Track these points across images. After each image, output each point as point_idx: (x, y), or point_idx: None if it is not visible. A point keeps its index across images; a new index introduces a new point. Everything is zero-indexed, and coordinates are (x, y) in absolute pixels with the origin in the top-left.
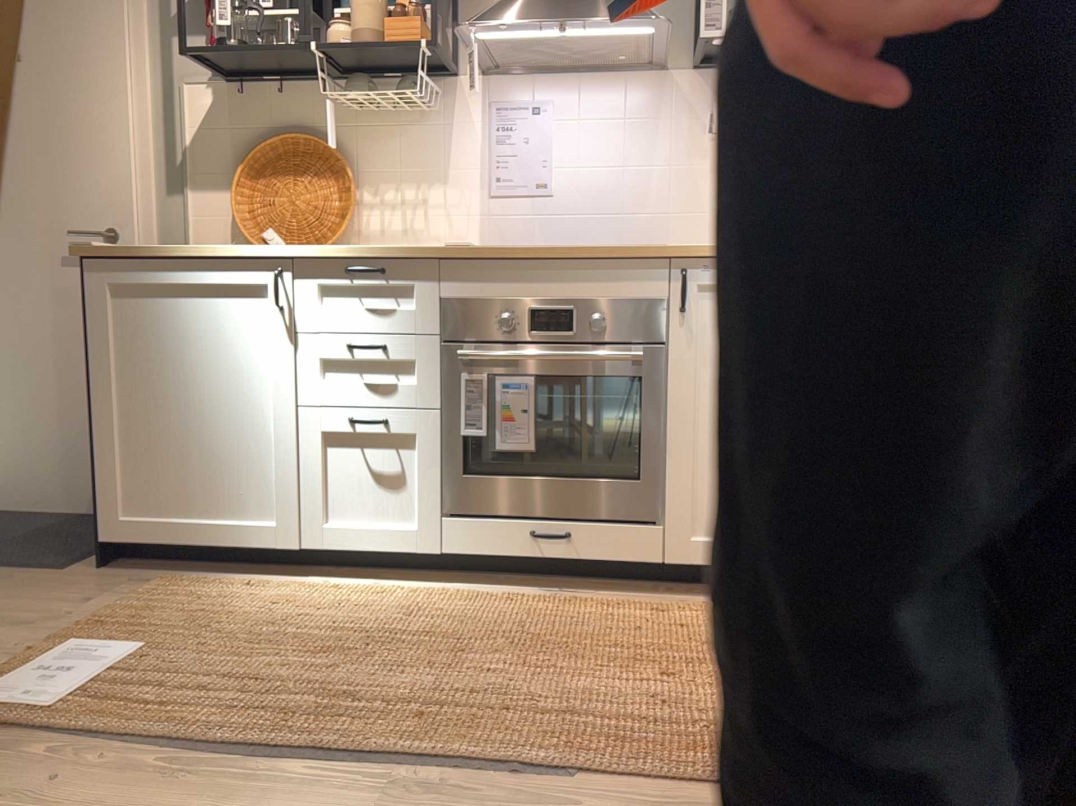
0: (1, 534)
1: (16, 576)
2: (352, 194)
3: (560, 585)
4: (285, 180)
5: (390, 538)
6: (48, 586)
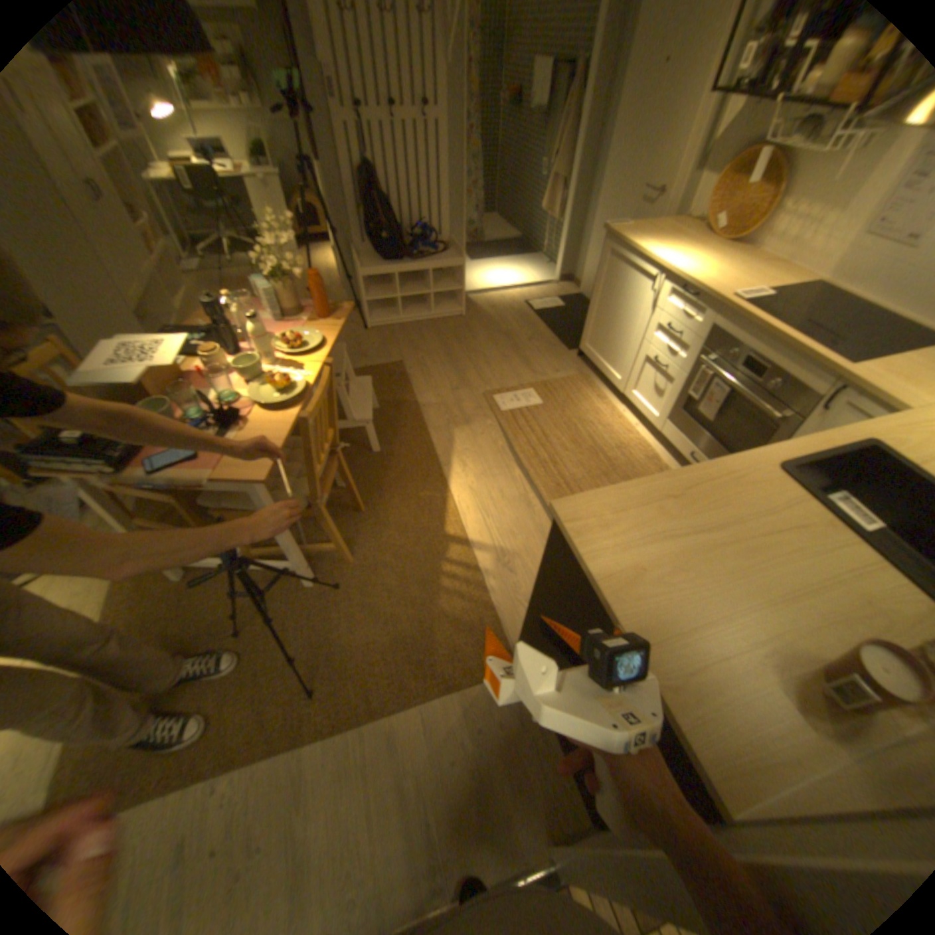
0: (575, 319)
1: (556, 346)
2: (772, 205)
3: None
4: (747, 181)
5: (648, 412)
6: (557, 356)
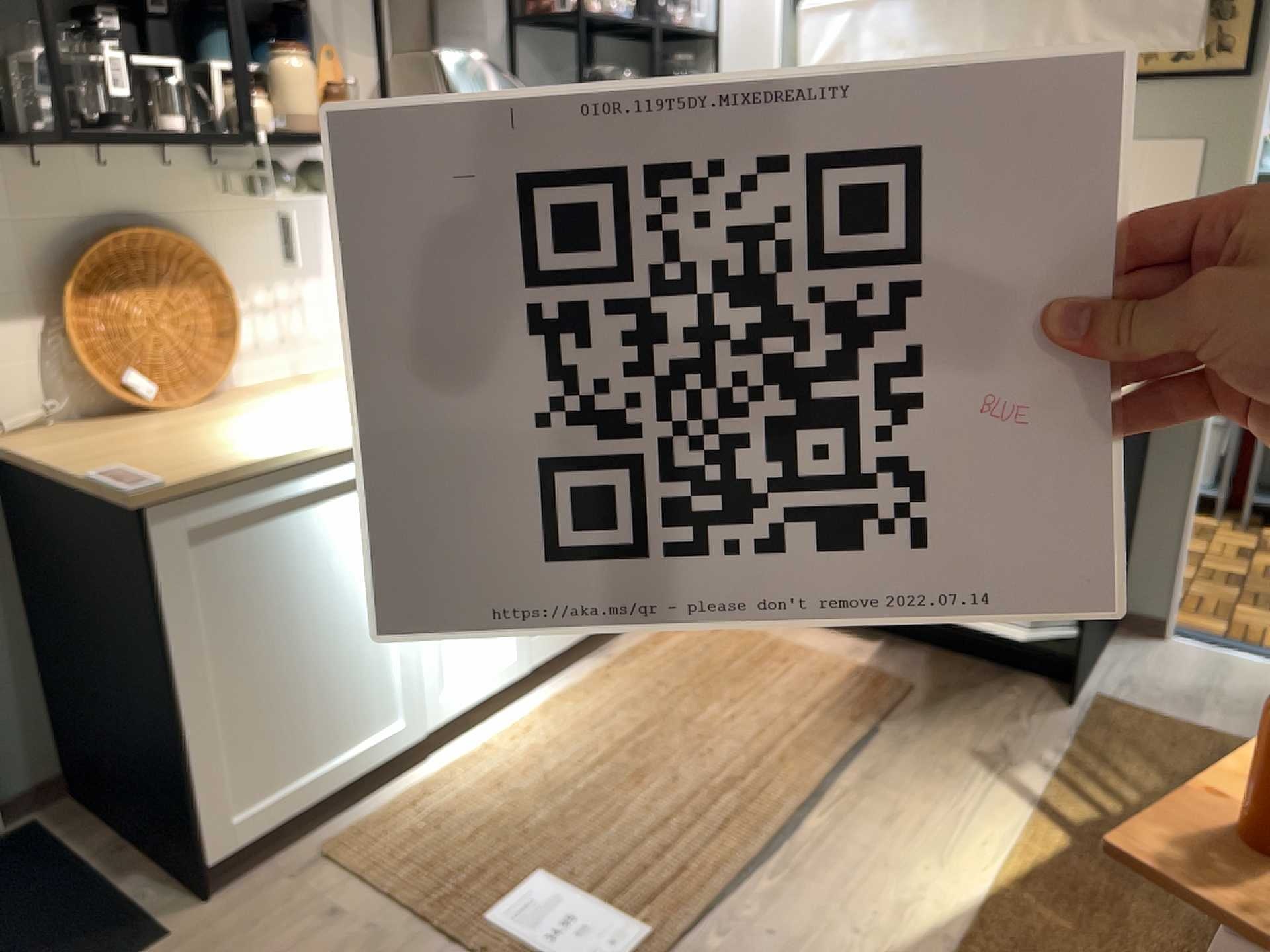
0: None
1: None
2: (237, 307)
3: (585, 649)
4: (135, 296)
5: (495, 677)
6: (223, 949)
